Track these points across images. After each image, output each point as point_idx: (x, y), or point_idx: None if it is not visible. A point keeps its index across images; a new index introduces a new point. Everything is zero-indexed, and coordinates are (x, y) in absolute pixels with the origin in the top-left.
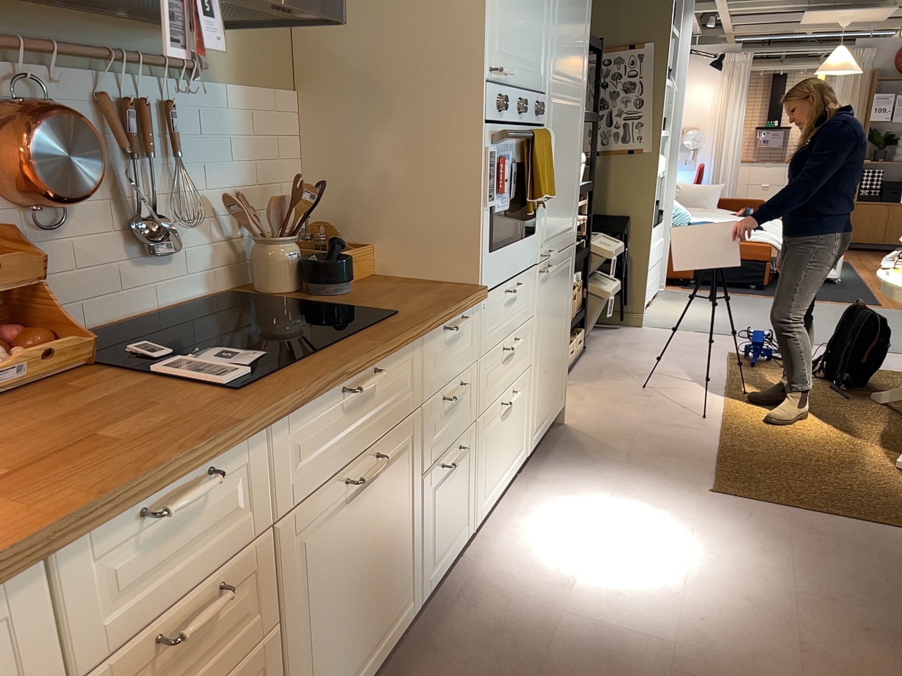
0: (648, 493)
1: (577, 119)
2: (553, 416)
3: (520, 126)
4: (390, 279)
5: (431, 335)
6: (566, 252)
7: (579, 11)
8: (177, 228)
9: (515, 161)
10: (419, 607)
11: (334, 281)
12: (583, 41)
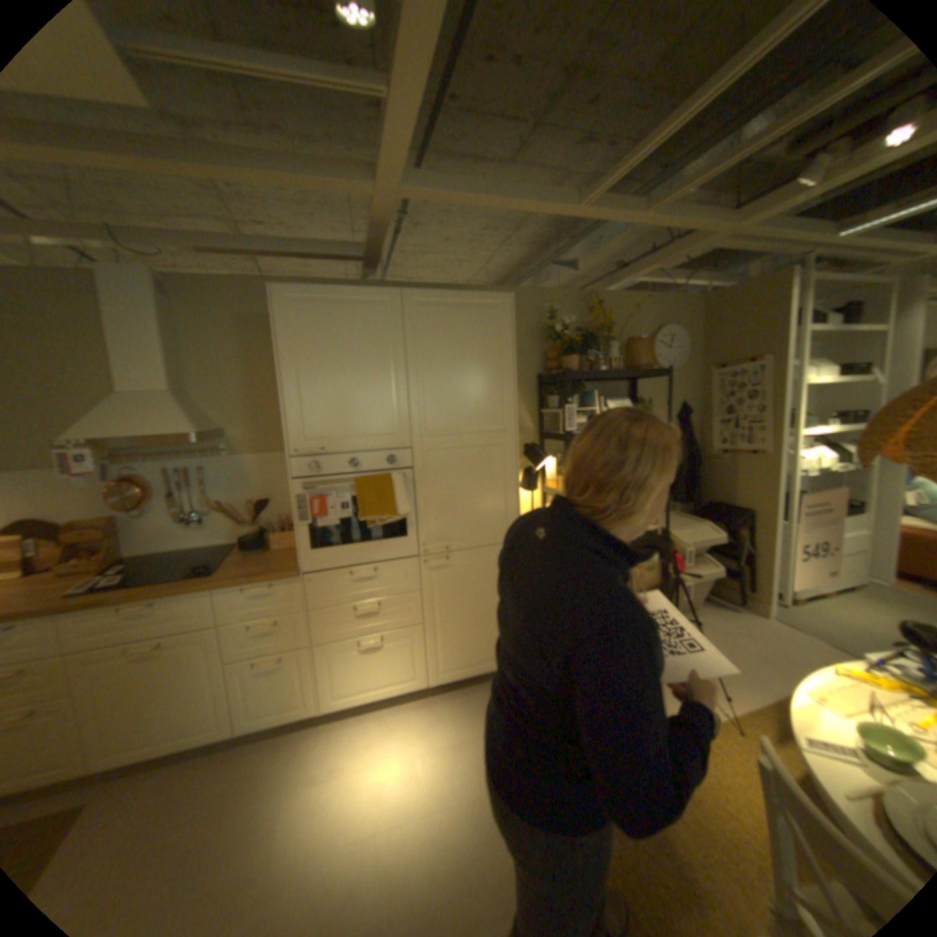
0: (465, 768)
1: (490, 454)
2: (488, 669)
3: (354, 474)
4: (291, 553)
5: (220, 594)
6: (490, 549)
7: (475, 382)
8: (204, 517)
9: (345, 496)
10: (230, 739)
11: (239, 552)
12: (493, 400)
